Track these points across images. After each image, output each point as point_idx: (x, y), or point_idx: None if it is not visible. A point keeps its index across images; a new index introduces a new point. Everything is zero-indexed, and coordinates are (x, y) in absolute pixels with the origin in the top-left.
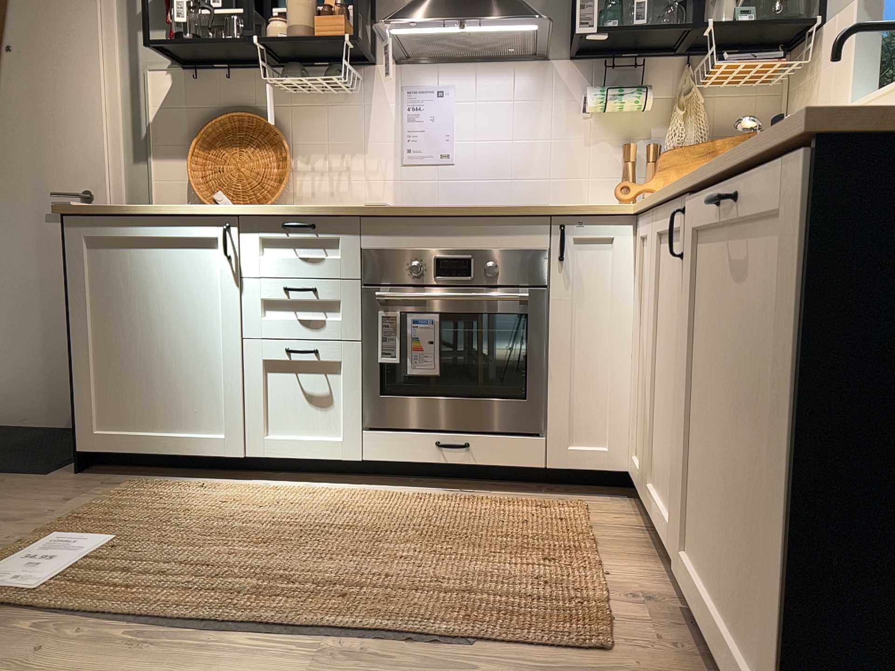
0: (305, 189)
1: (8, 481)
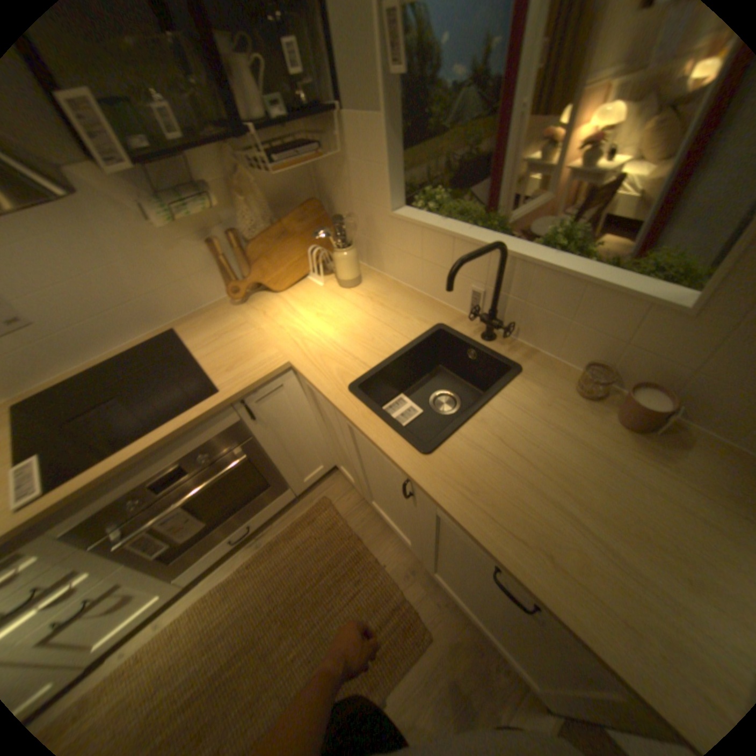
0: None
1: None
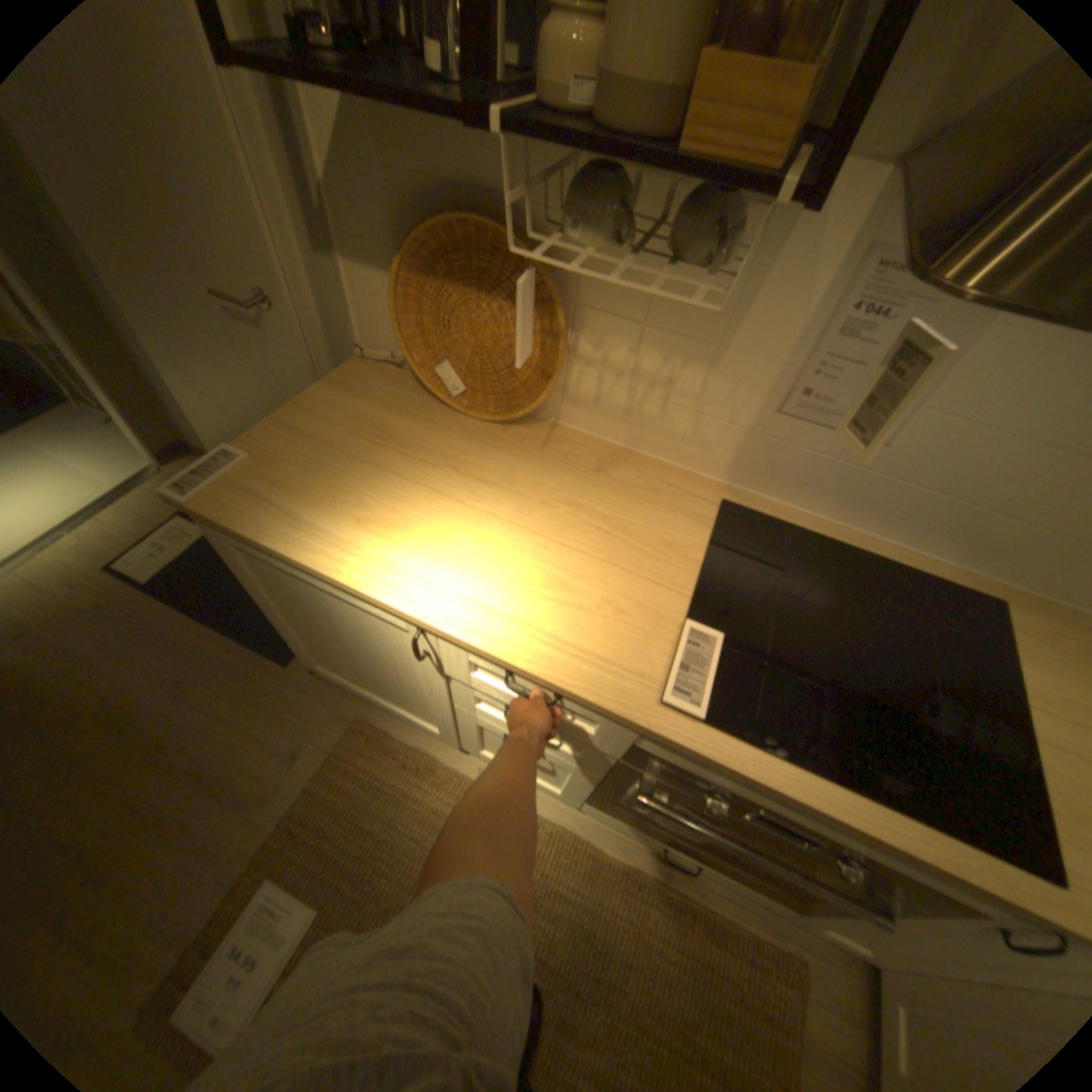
0: (589, 388)
1: (250, 671)
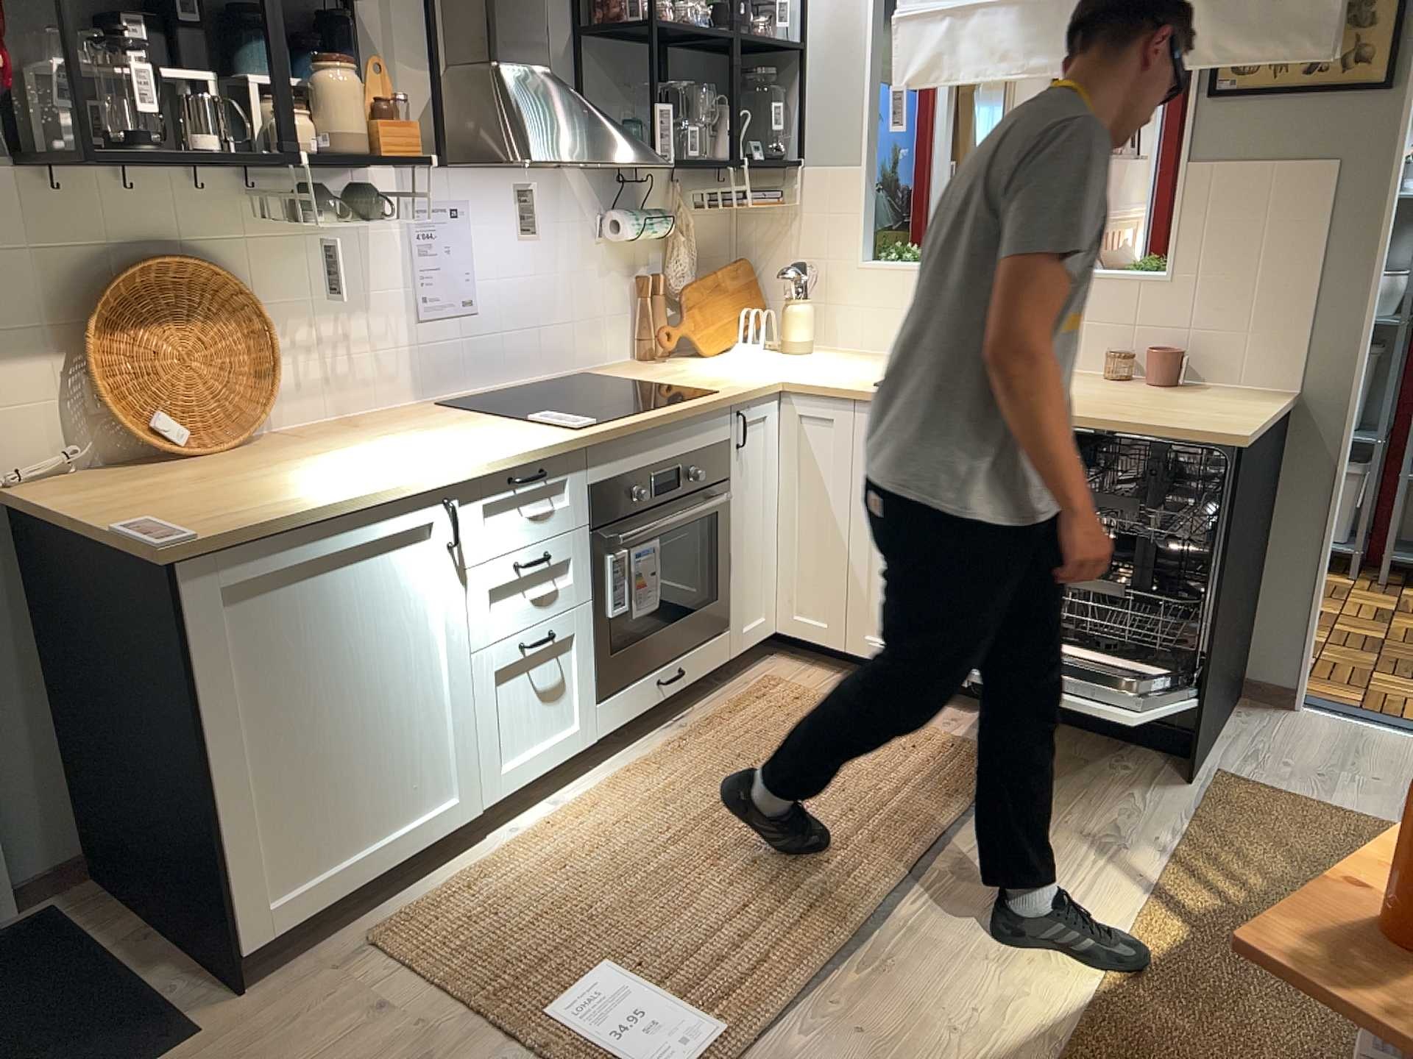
0: (288, 381)
1: None
